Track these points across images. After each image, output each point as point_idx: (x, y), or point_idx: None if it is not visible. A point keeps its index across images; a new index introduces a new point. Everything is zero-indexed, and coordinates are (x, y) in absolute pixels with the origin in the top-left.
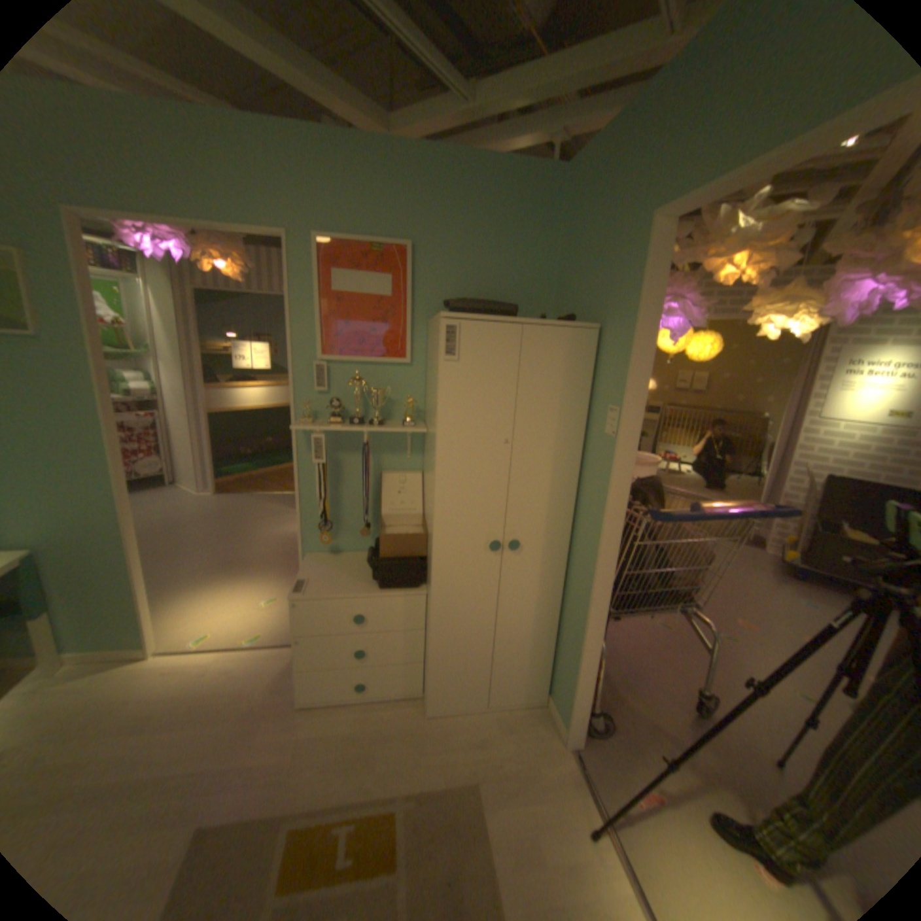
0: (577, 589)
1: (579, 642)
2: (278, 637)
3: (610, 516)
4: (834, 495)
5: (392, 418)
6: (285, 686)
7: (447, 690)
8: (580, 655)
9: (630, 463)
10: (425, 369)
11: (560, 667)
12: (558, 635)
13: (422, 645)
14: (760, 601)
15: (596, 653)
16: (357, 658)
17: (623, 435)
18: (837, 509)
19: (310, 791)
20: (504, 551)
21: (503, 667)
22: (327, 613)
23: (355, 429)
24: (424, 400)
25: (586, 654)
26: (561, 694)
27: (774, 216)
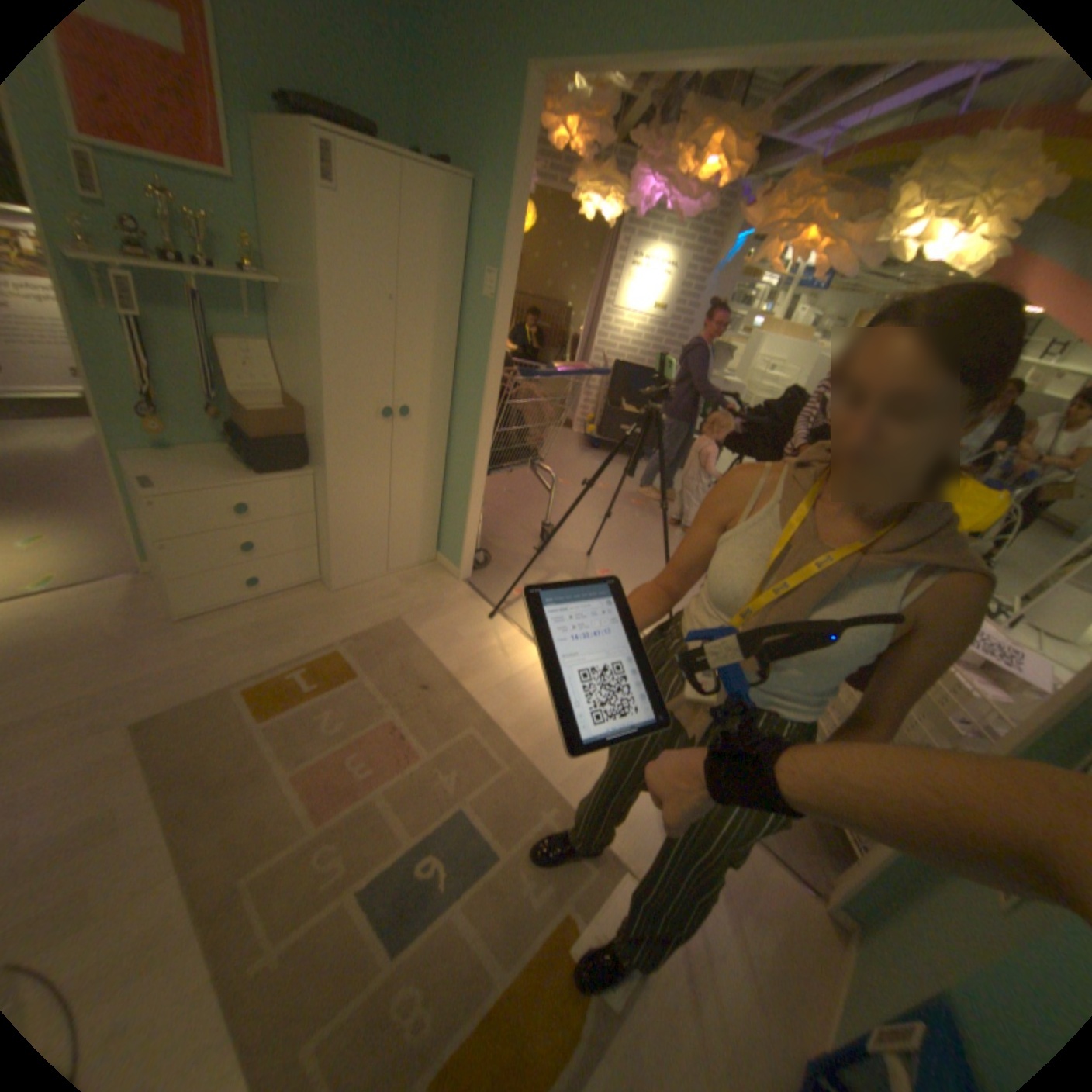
0: (459, 450)
1: (463, 494)
2: (82, 573)
3: (489, 376)
4: (616, 379)
5: (213, 260)
6: (140, 610)
7: (348, 562)
8: (465, 504)
9: (504, 327)
10: (251, 193)
11: (444, 524)
12: (441, 497)
13: (313, 529)
14: (569, 467)
15: (478, 498)
16: (243, 553)
17: (500, 300)
18: (617, 390)
19: (240, 667)
20: (393, 419)
21: (397, 532)
22: (196, 509)
23: (176, 270)
24: (256, 240)
25: (471, 499)
26: (448, 544)
27: (598, 87)
